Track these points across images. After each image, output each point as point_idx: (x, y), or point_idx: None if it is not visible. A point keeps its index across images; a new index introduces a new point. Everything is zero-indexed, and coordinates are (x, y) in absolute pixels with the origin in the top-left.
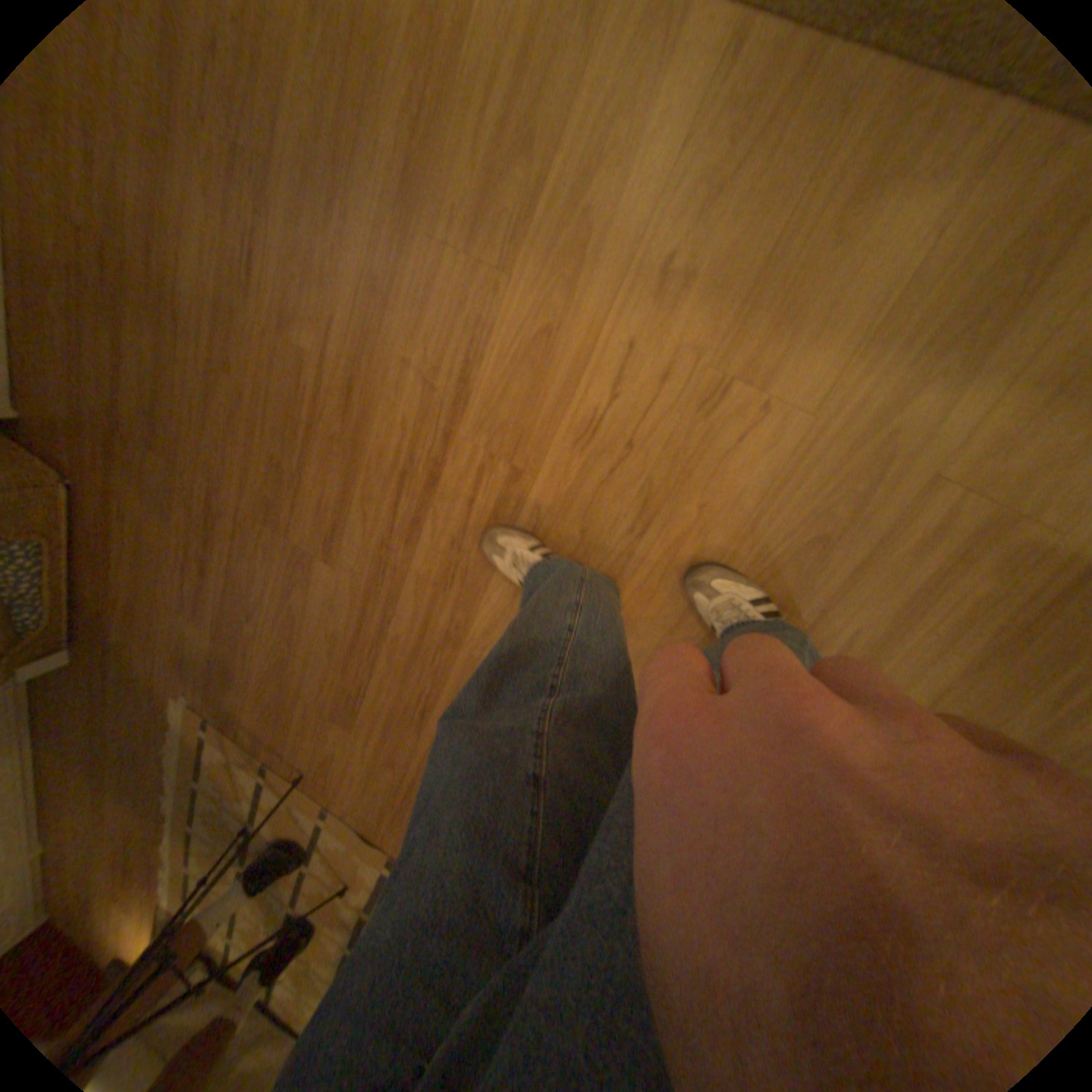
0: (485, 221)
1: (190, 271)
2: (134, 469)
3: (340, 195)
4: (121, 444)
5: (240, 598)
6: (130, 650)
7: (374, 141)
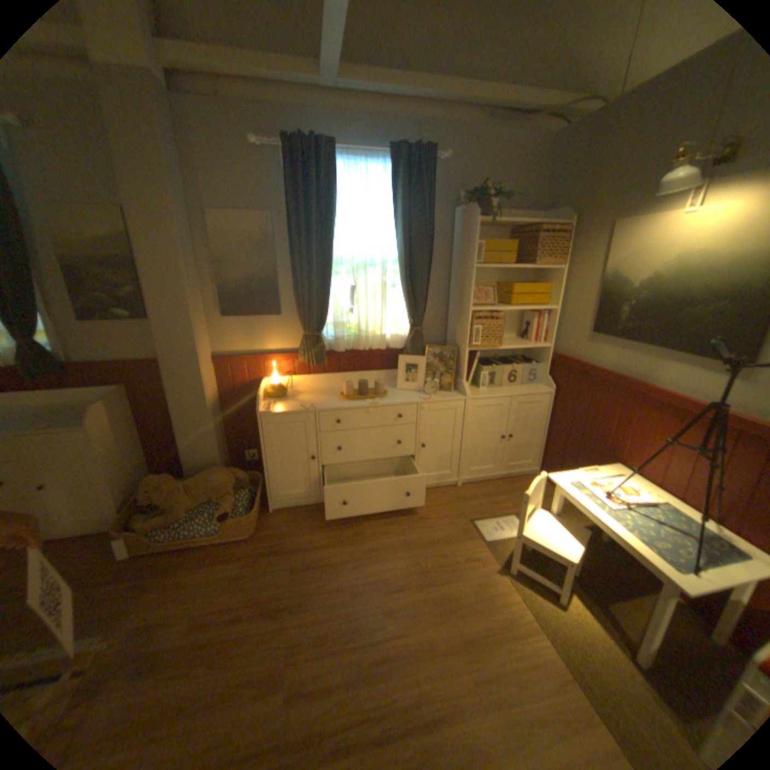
0: (492, 692)
1: (379, 573)
2: (276, 573)
3: (448, 622)
4: (286, 563)
5: (225, 661)
6: (142, 602)
7: (472, 627)
